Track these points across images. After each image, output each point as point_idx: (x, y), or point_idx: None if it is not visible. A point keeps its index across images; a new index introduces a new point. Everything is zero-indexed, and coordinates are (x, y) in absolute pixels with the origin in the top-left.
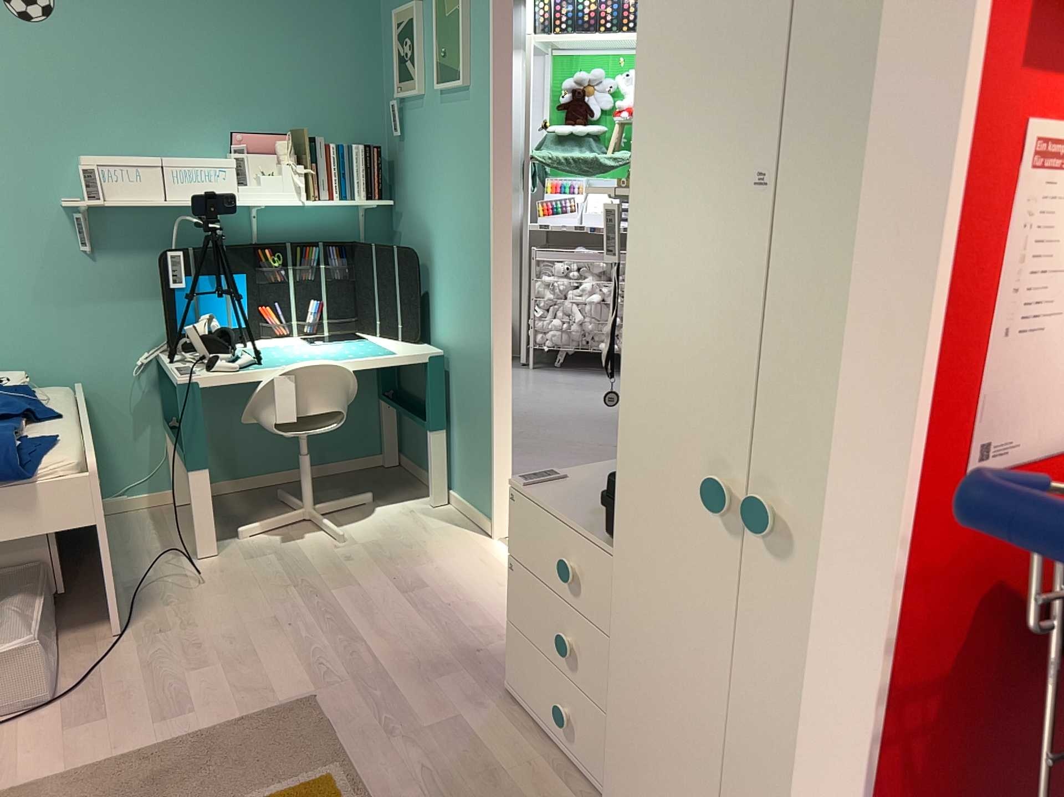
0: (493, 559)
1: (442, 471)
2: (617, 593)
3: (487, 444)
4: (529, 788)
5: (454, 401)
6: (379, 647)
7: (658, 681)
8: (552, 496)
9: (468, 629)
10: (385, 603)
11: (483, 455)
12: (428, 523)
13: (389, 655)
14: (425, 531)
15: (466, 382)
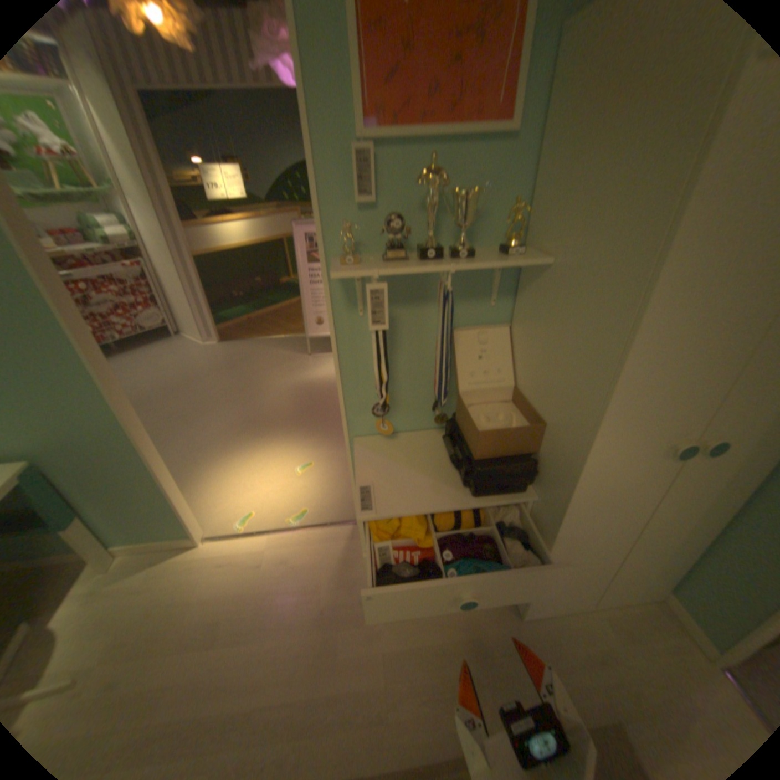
0: (222, 556)
1: (95, 543)
2: (565, 527)
3: (153, 498)
4: (460, 634)
5: (72, 489)
6: (271, 695)
7: (595, 541)
8: (403, 504)
9: (294, 610)
10: (213, 668)
11: (152, 506)
12: (125, 585)
13: (286, 689)
14: (135, 592)
15: (87, 469)
